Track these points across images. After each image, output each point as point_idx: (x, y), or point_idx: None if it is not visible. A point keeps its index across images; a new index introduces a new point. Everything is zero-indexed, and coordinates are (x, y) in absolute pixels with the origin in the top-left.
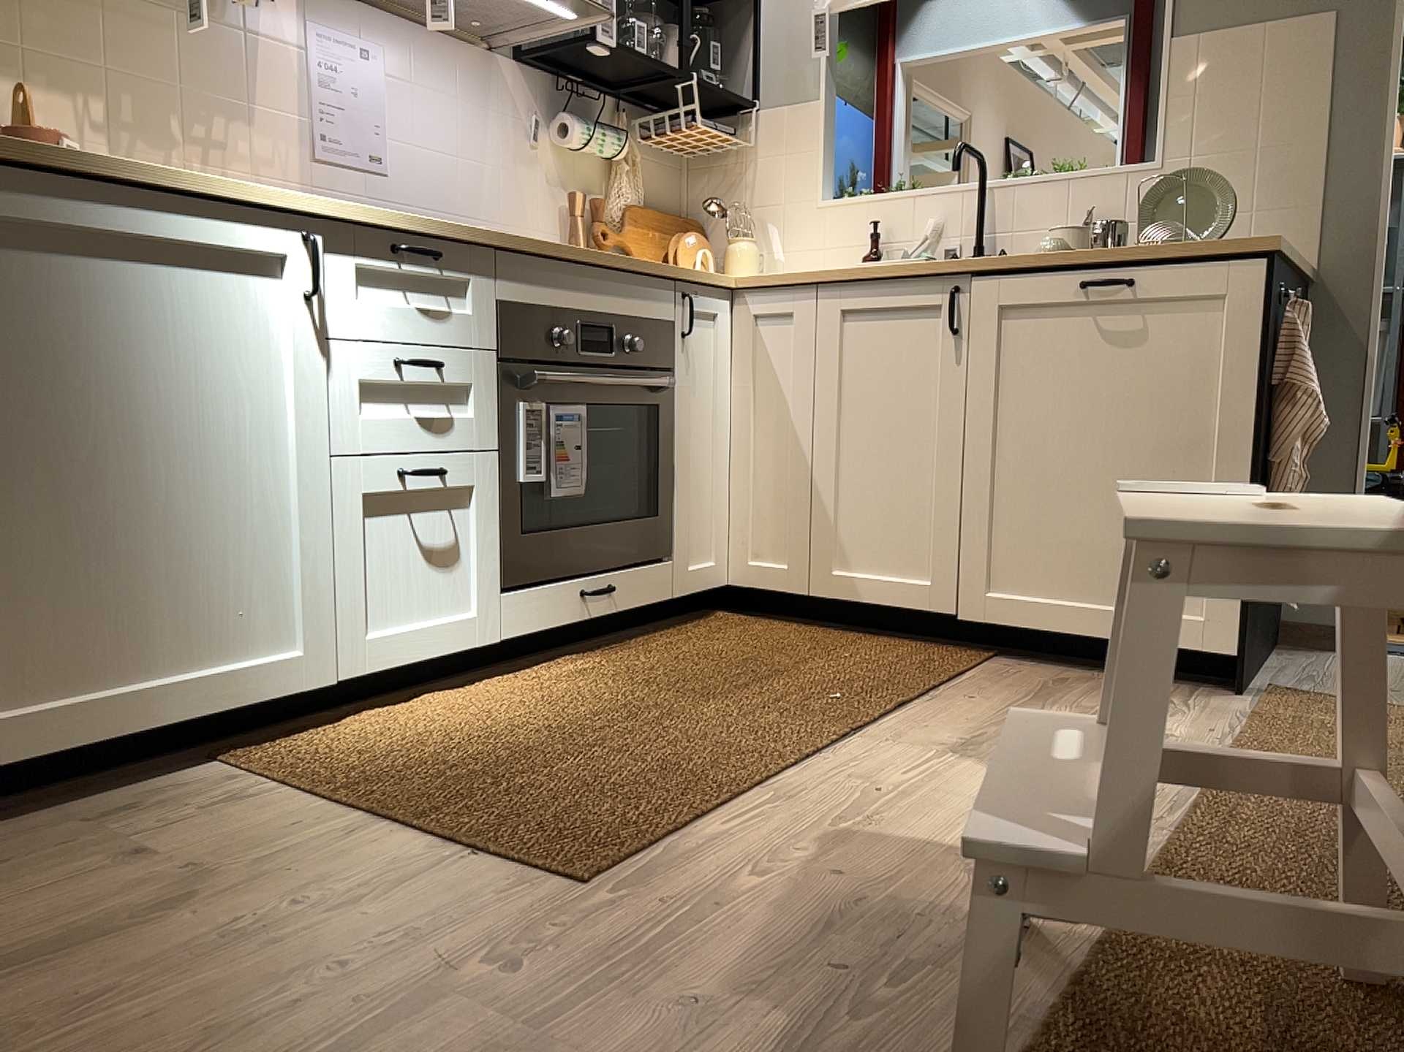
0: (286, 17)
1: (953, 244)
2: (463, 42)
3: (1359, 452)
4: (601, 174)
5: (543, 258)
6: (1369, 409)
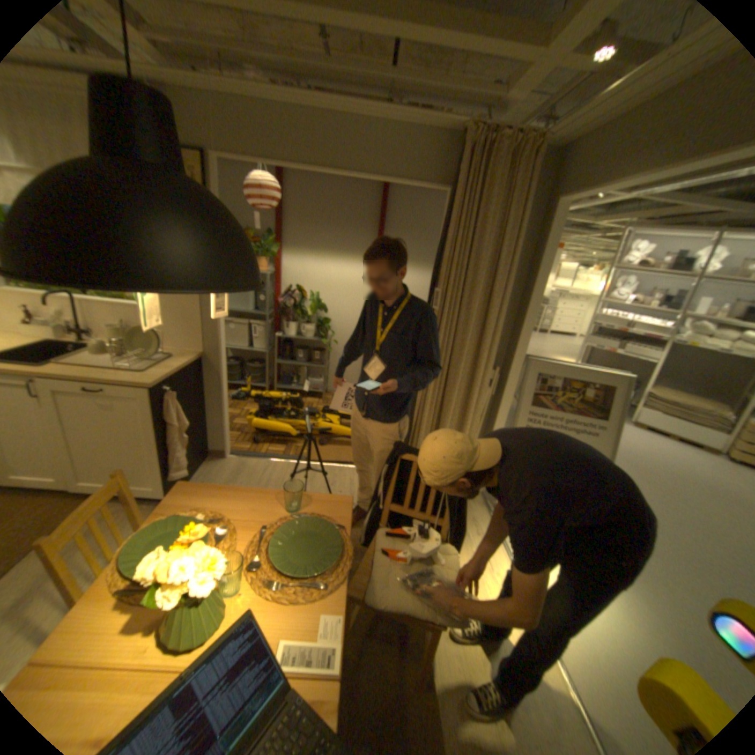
0: None
1: (68, 318)
2: None
3: (223, 405)
4: None
5: None
6: (225, 391)
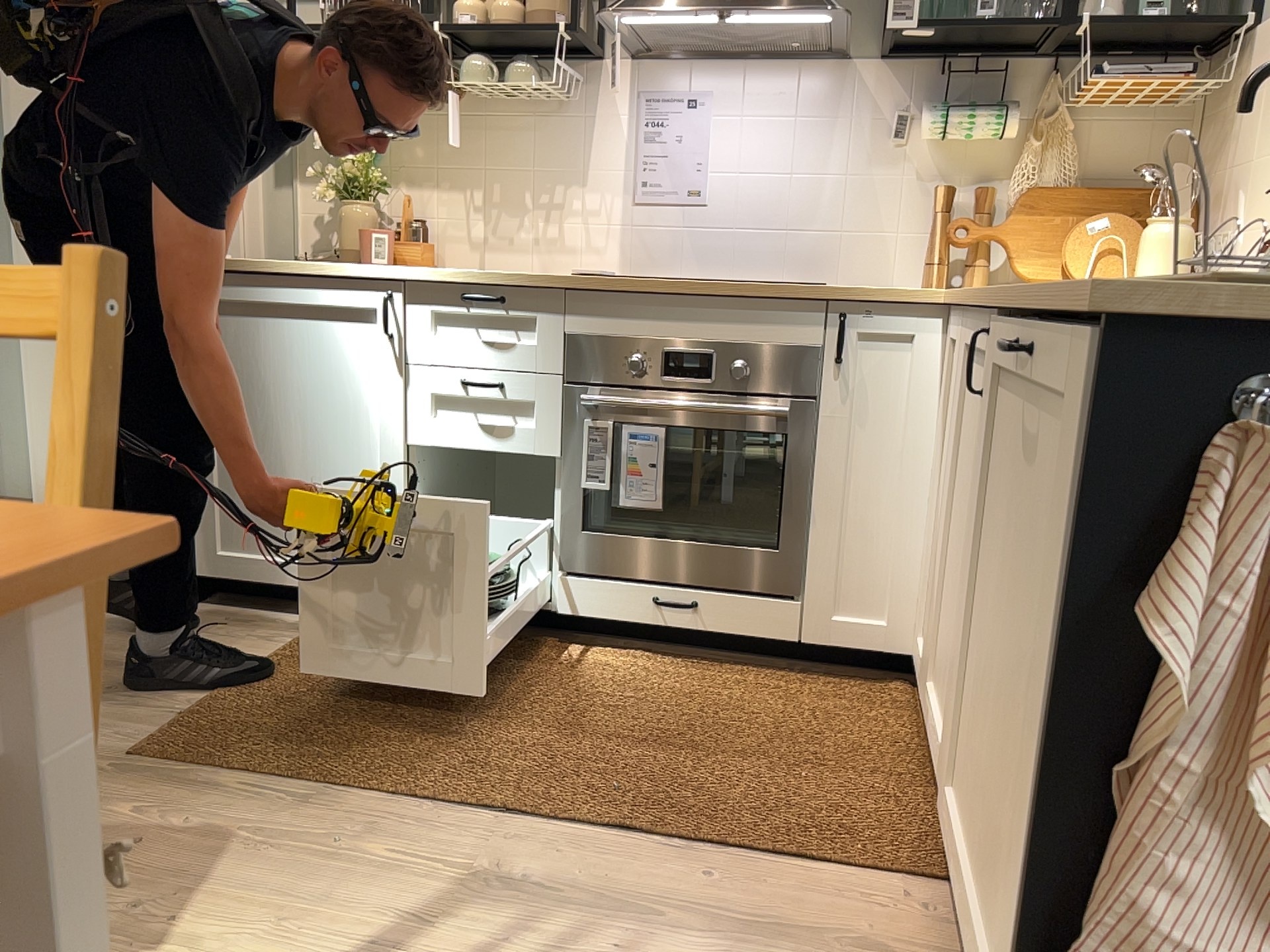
0: (614, 92)
1: None
2: (810, 58)
3: None
4: (1013, 155)
5: (617, 292)
6: None
